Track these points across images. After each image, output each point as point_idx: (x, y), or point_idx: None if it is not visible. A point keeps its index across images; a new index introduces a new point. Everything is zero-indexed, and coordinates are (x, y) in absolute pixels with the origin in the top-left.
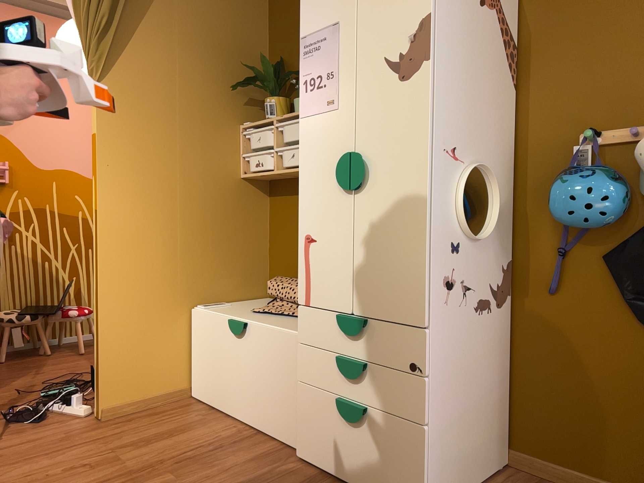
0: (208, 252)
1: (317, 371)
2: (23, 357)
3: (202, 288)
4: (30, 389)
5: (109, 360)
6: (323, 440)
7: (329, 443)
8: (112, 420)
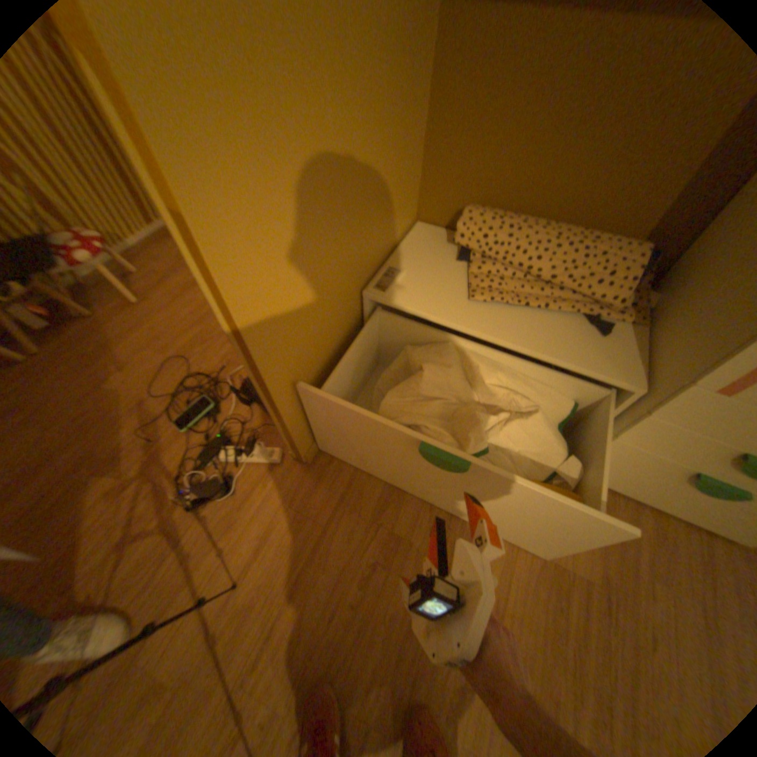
0: (370, 191)
1: (672, 445)
2: (56, 331)
3: (366, 258)
4: (148, 415)
5: (299, 419)
6: (631, 479)
7: (641, 483)
8: (317, 455)
